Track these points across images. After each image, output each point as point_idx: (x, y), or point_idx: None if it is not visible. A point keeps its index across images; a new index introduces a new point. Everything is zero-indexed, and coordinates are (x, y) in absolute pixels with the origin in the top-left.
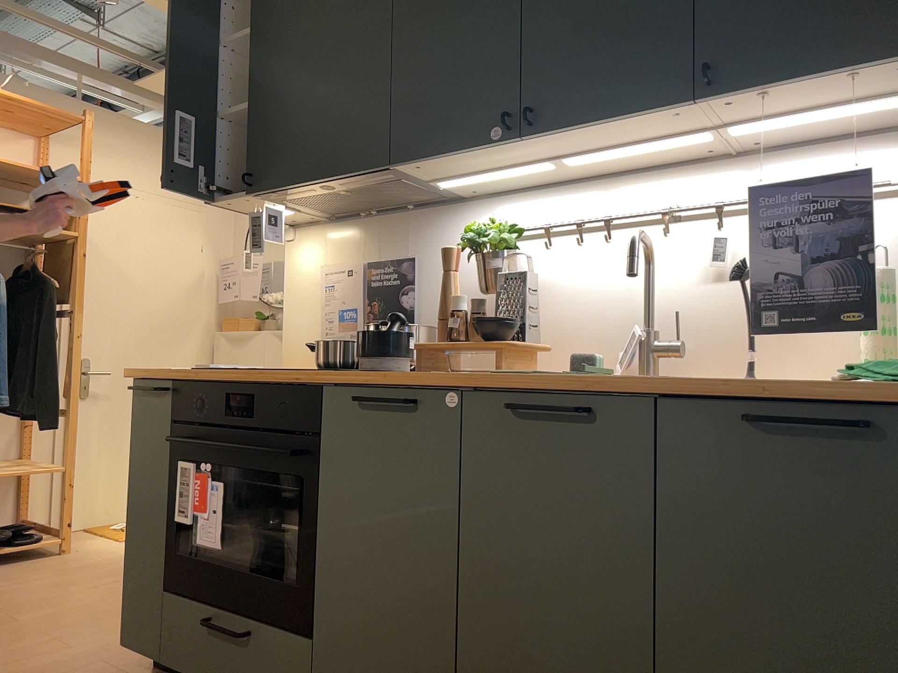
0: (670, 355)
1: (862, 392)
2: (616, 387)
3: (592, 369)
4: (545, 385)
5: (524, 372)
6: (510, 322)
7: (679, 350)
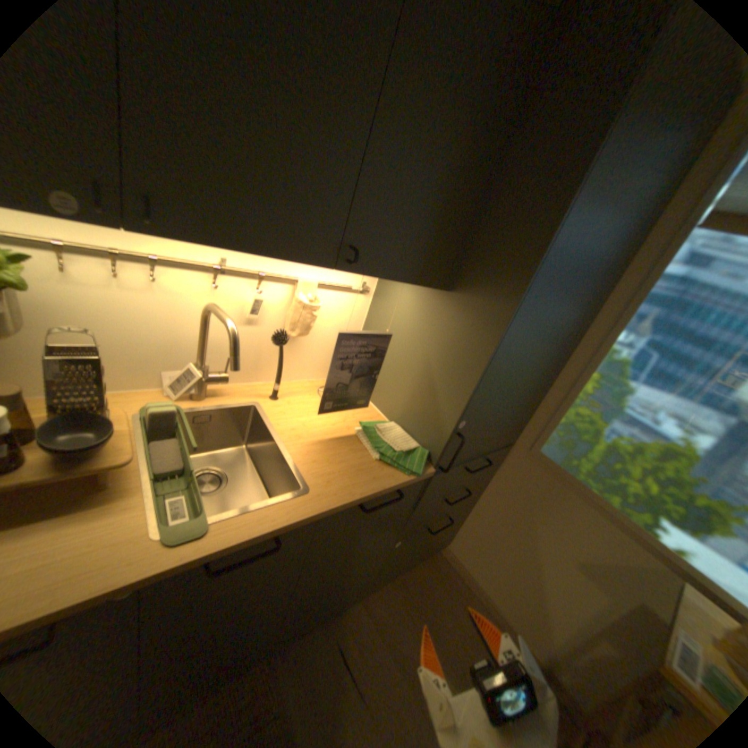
0: (216, 381)
1: (399, 481)
2: (300, 525)
3: (172, 422)
4: (236, 539)
5: (205, 531)
6: (99, 429)
7: (225, 379)
